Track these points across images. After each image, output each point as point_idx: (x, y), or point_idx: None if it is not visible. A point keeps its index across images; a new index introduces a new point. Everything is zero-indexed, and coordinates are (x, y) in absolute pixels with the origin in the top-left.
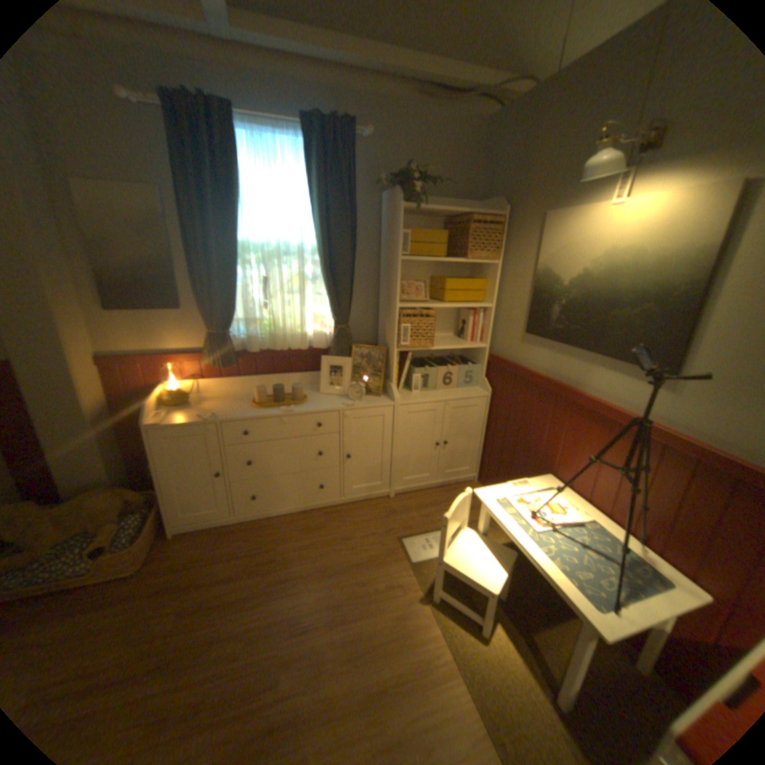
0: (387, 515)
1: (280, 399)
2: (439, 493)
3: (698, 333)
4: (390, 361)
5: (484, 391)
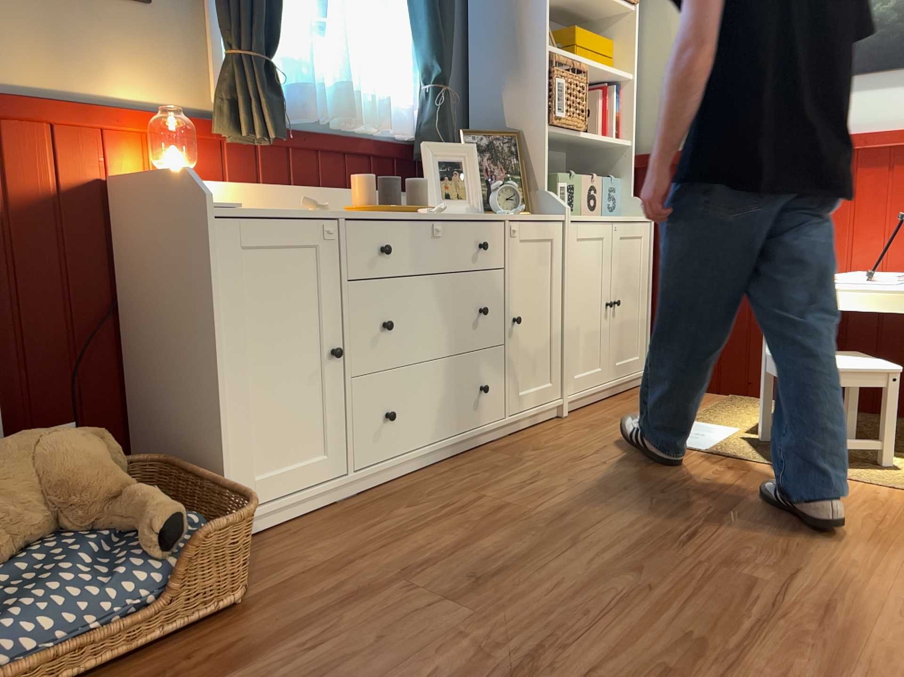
0: (588, 429)
1: (397, 202)
2: (617, 400)
3: None
4: (530, 151)
5: (639, 215)
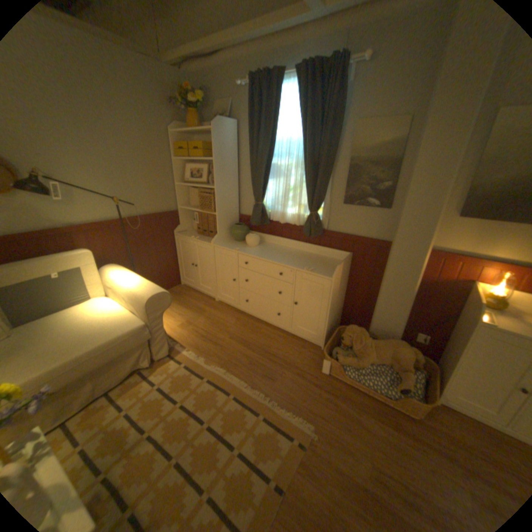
0: None
1: None
2: None
3: None
4: None
5: None
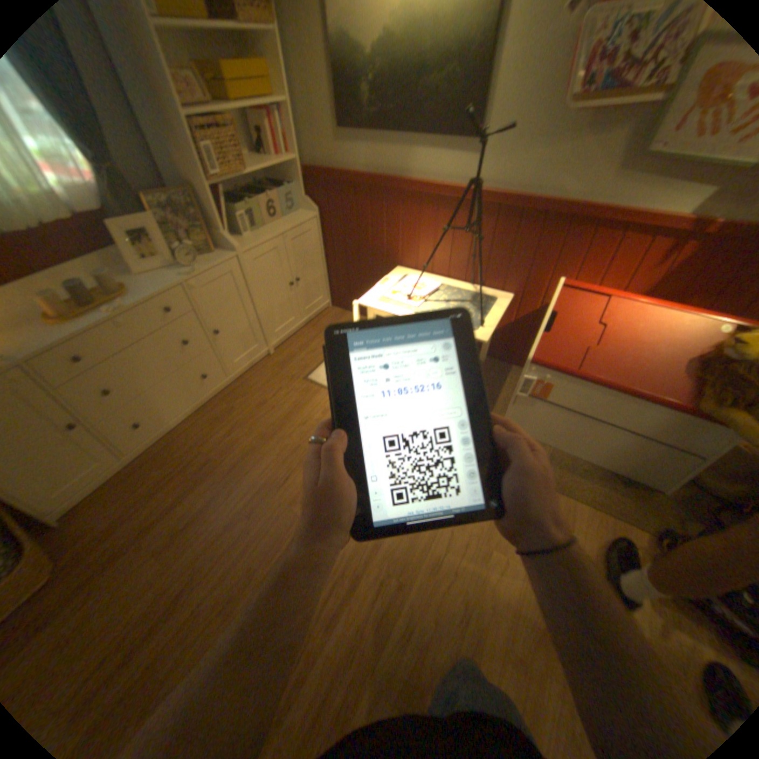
0: (279, 368)
1: (88, 298)
2: (308, 329)
3: (490, 91)
4: (203, 201)
5: (310, 212)
